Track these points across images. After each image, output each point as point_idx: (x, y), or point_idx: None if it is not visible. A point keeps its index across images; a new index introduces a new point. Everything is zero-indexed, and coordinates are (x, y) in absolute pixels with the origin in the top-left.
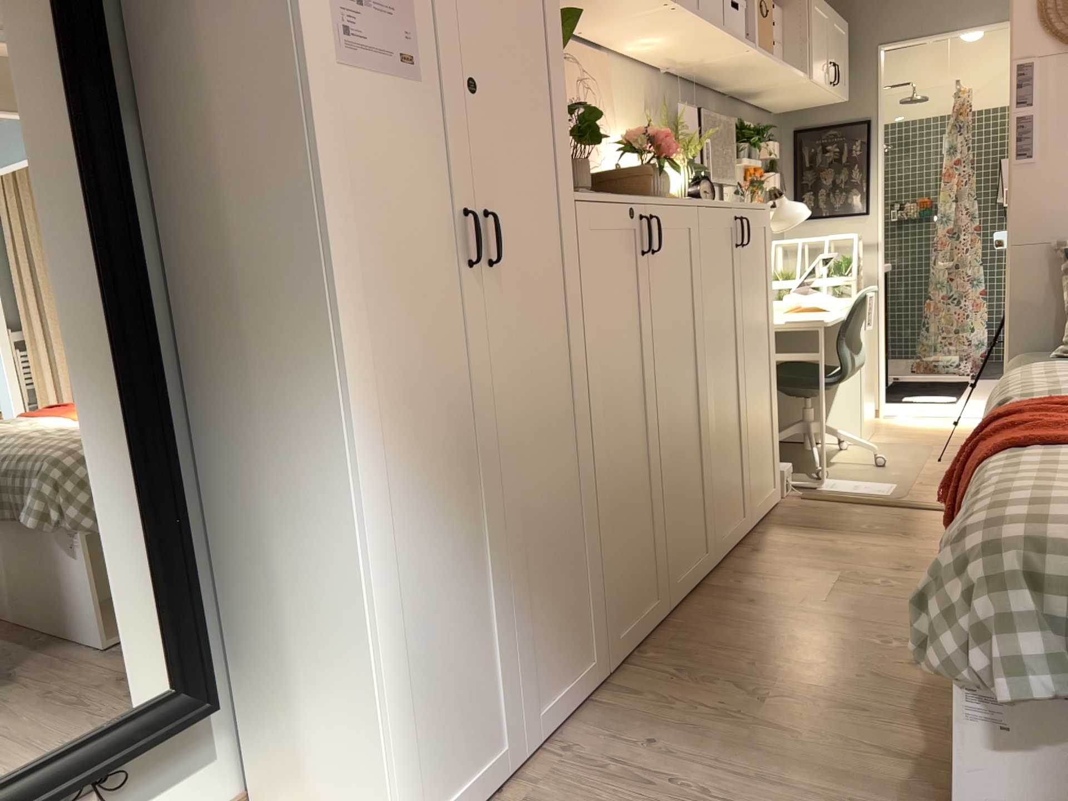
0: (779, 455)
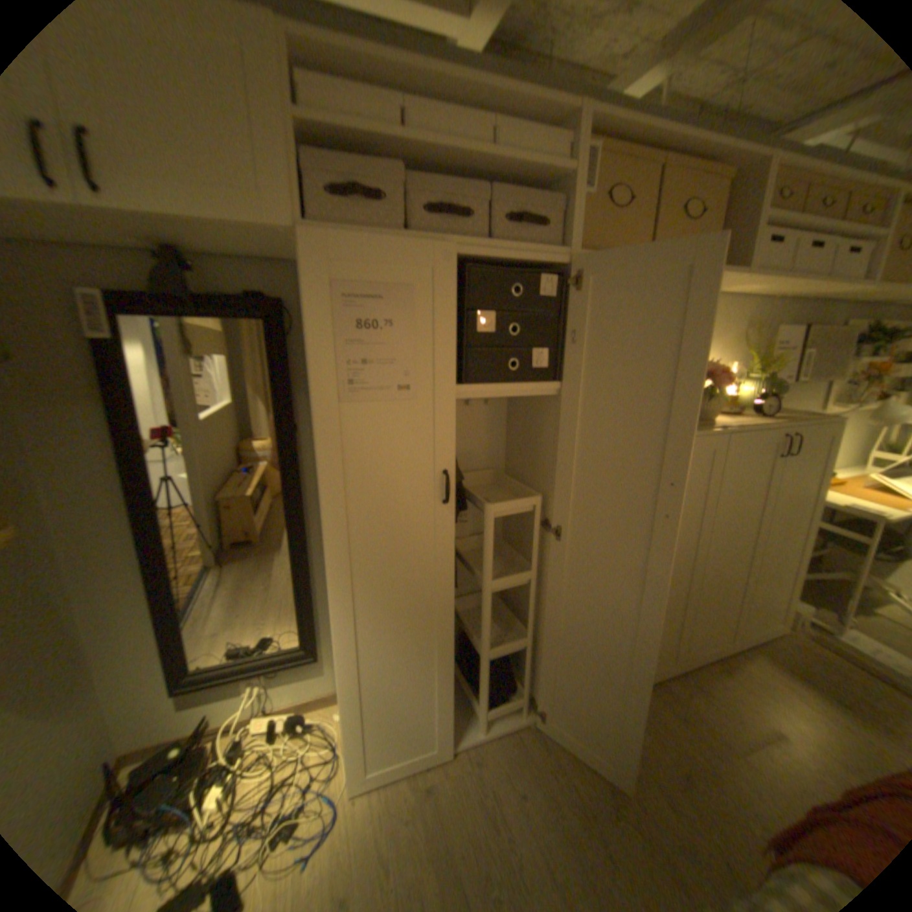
0: (795, 605)
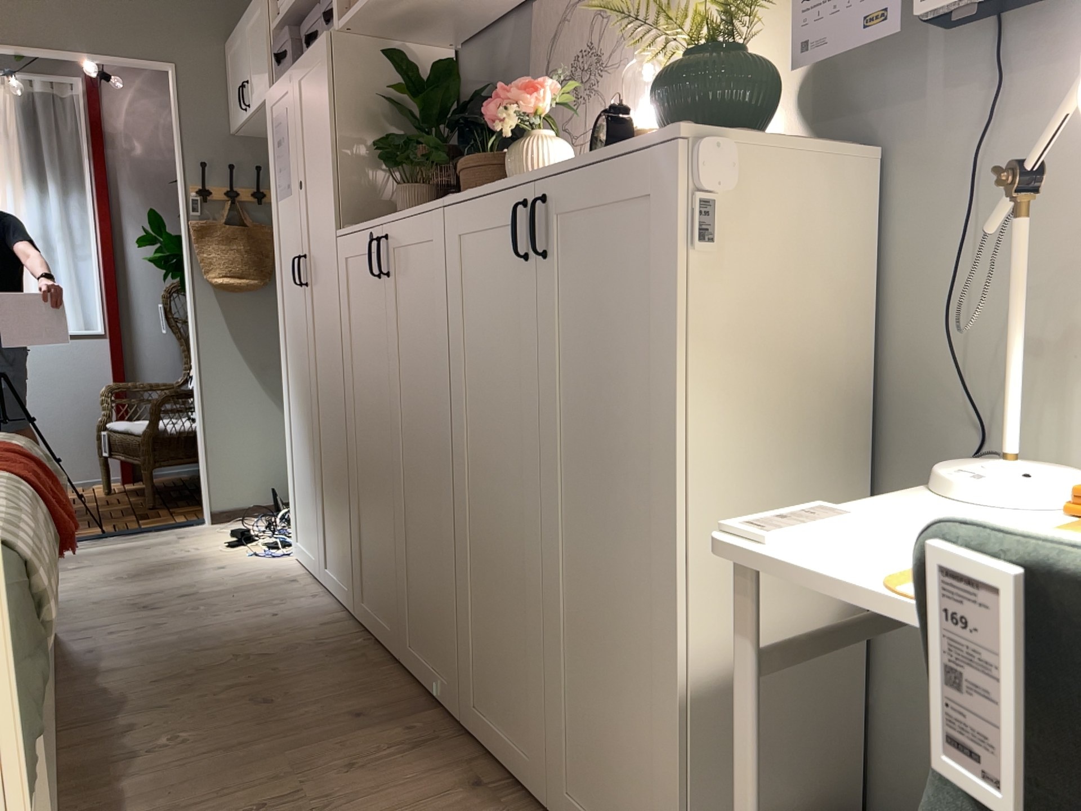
0: None
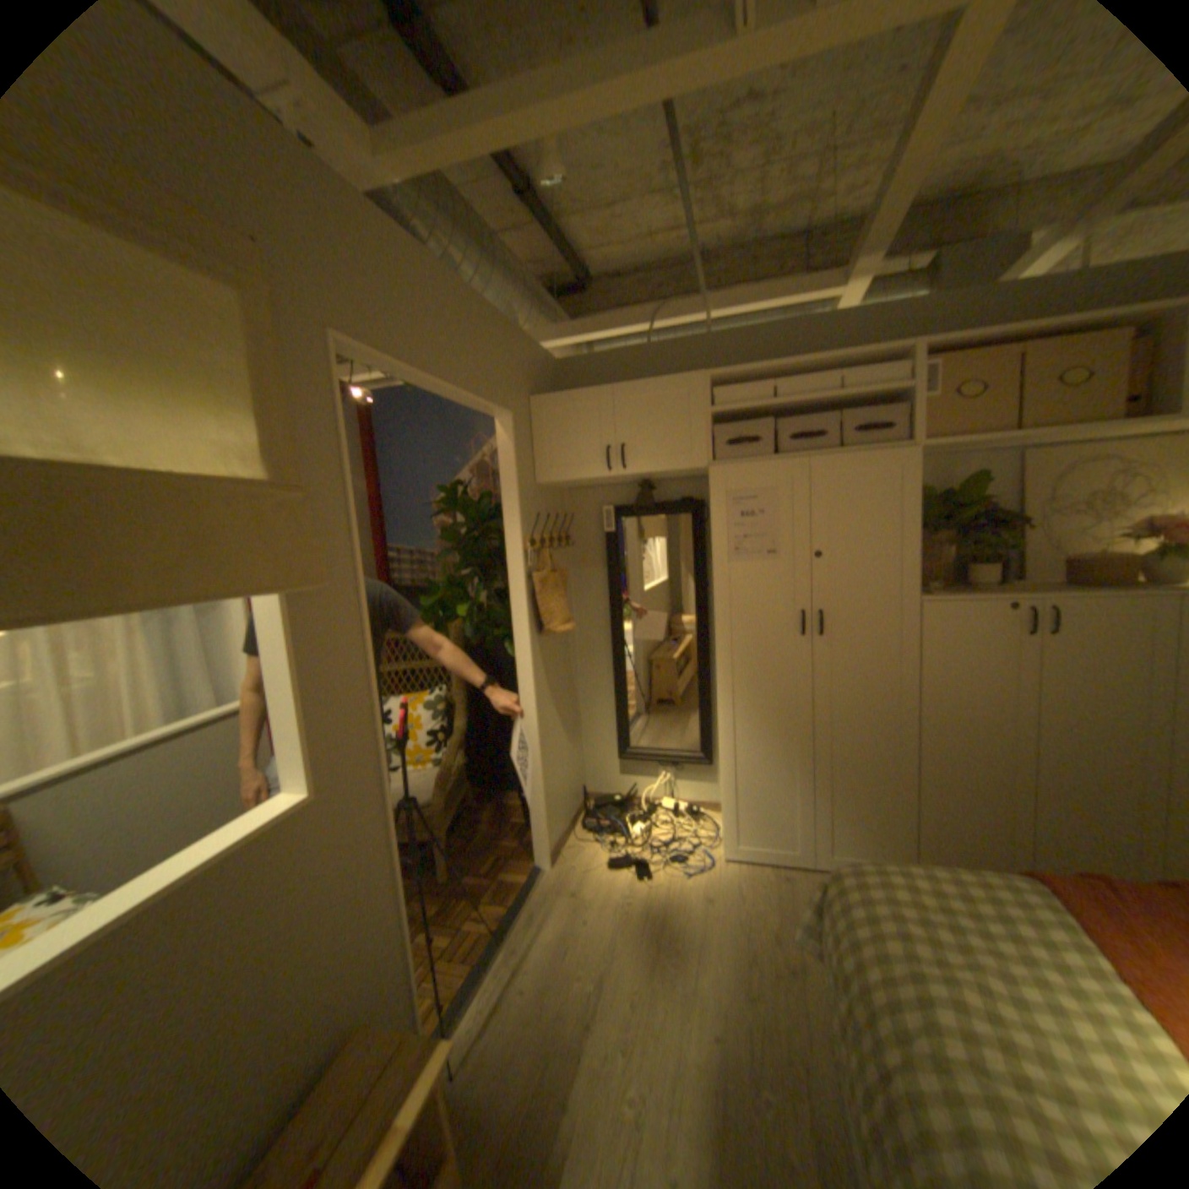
0: None
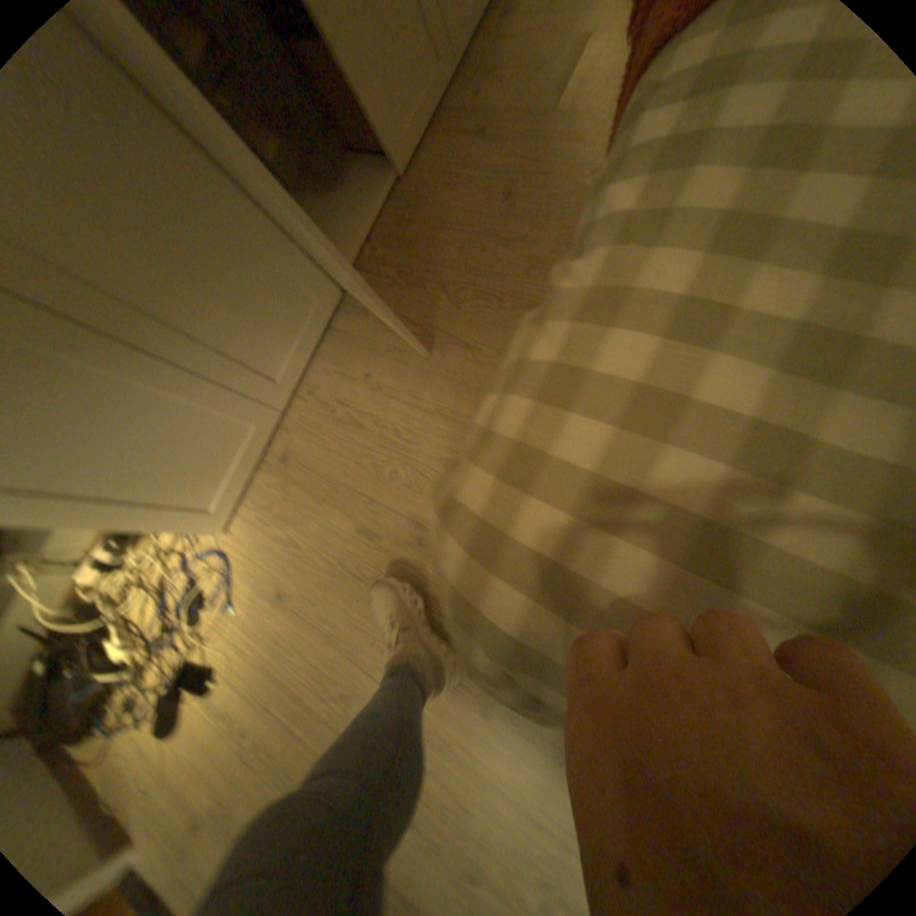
0: None
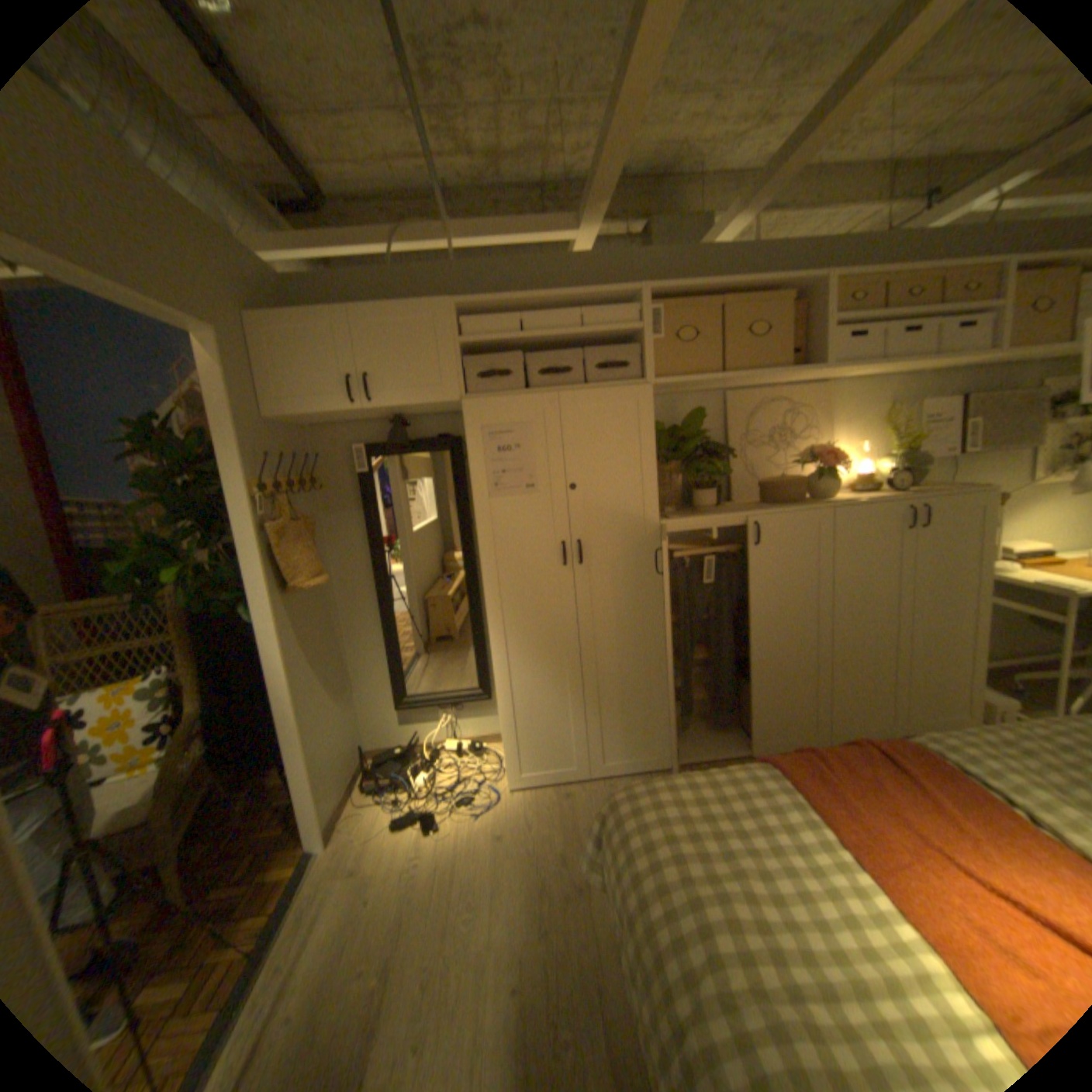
0: (981, 694)
